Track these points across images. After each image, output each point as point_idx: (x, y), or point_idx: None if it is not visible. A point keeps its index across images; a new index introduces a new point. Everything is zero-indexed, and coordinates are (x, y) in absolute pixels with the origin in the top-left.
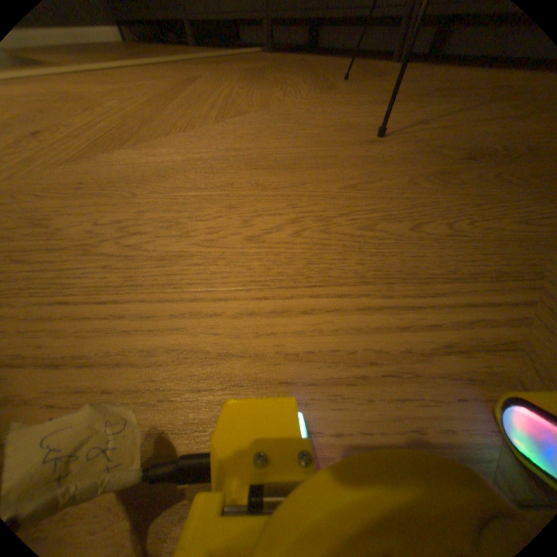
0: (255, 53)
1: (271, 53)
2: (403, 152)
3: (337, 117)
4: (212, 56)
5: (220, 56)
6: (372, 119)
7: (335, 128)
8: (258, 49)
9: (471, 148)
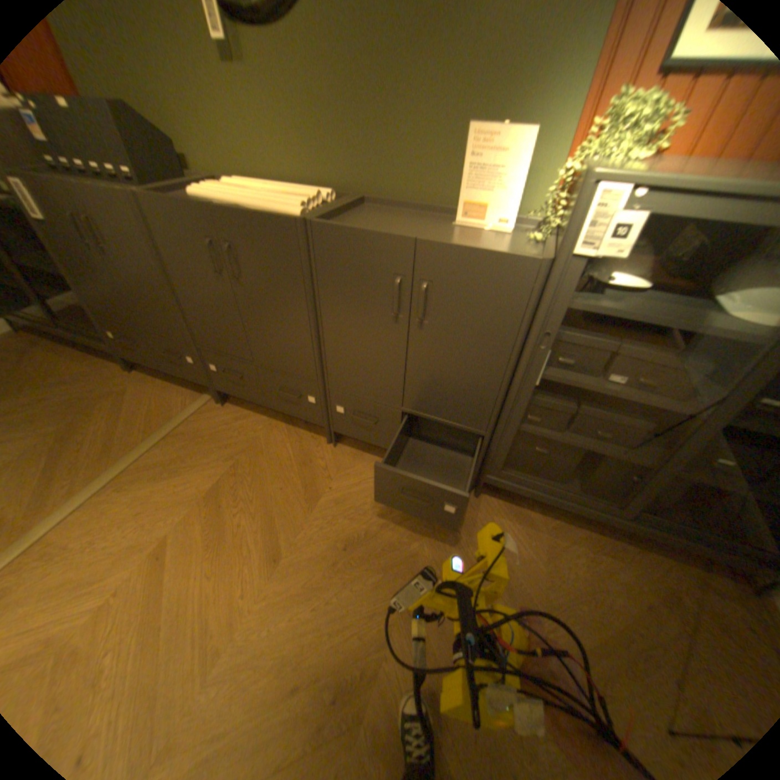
0: (206, 406)
1: (223, 409)
2: (304, 699)
3: (276, 640)
4: (162, 438)
5: (171, 433)
6: (296, 637)
7: (274, 665)
8: (208, 397)
9: (336, 678)
